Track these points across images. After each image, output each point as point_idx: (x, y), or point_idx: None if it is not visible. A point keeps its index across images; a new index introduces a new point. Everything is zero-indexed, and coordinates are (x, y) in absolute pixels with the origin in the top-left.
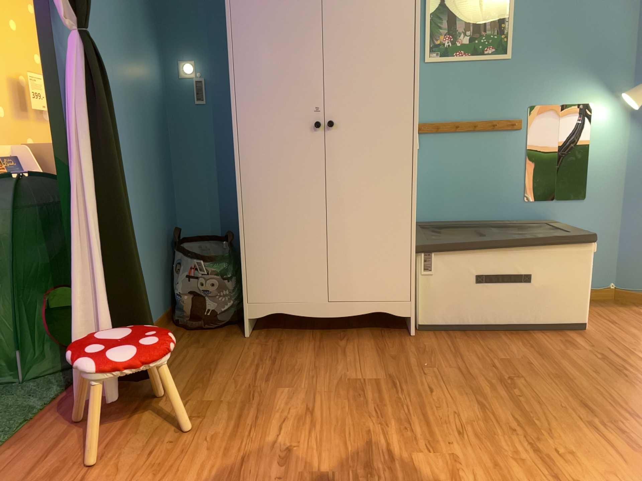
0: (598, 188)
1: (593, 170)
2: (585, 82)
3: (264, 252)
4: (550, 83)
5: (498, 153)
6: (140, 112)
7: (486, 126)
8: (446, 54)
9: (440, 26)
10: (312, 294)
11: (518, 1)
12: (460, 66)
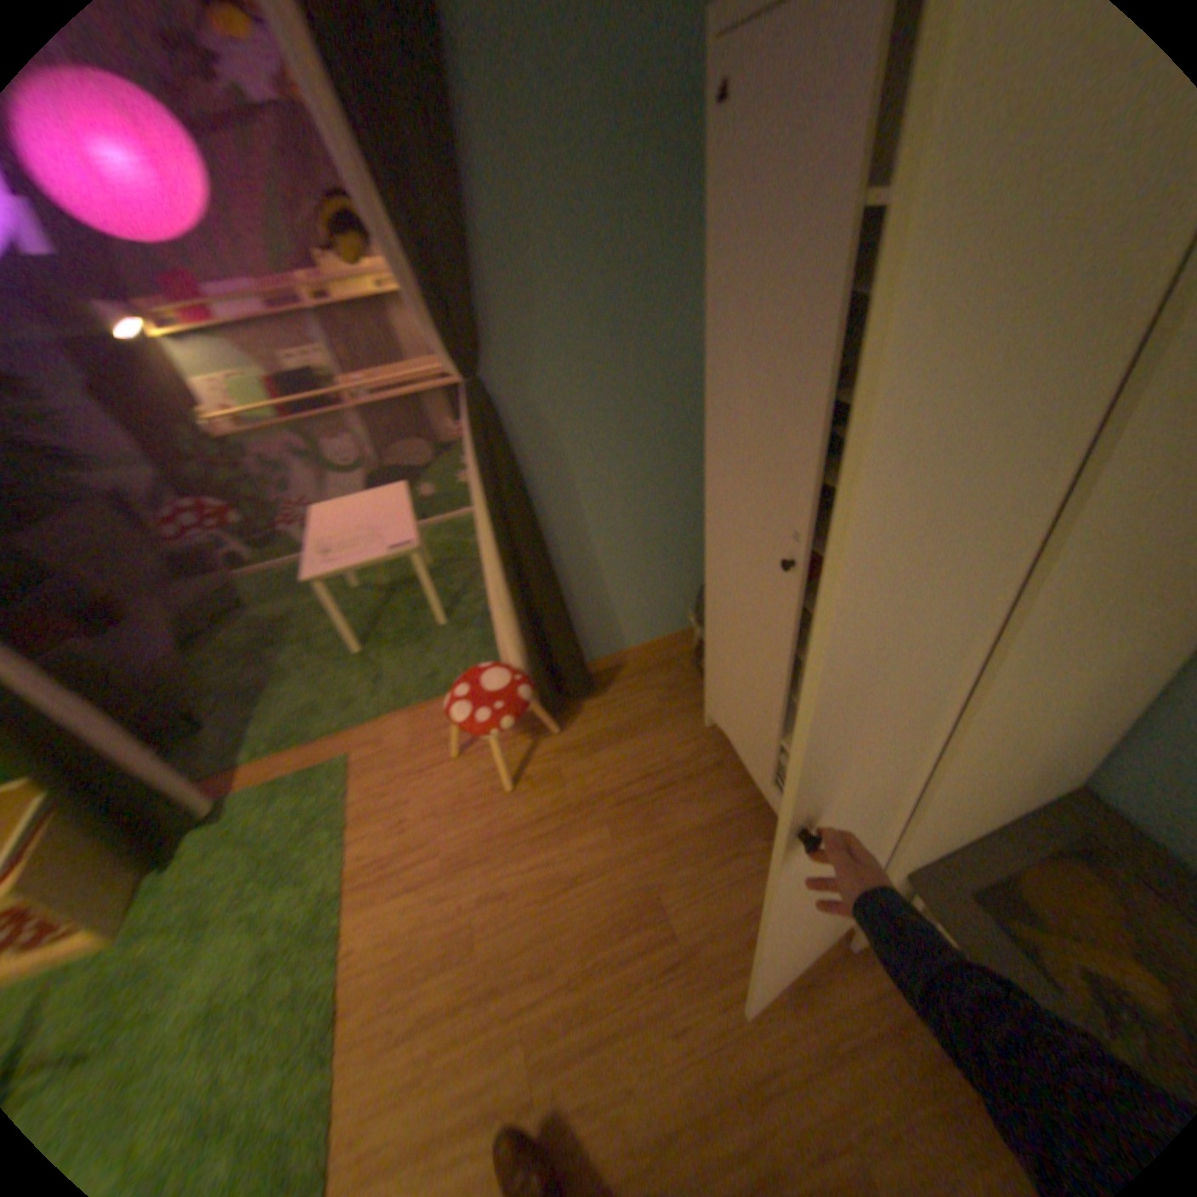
0: None
1: None
2: None
3: (725, 670)
4: None
5: None
6: (676, 400)
7: None
8: None
9: None
10: (759, 762)
11: None
12: None
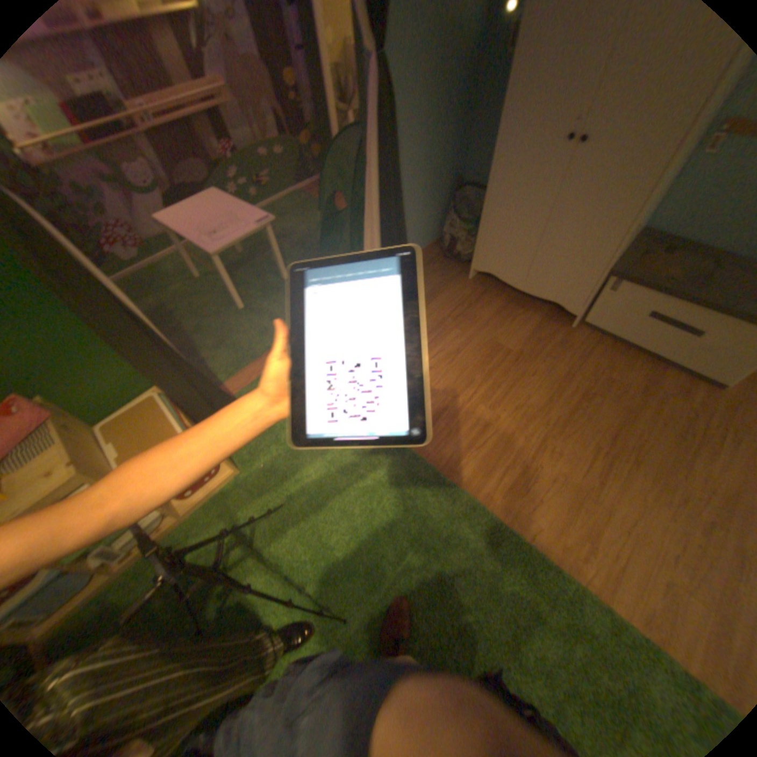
0: None
1: None
2: None
3: (494, 232)
4: None
5: None
6: (444, 79)
7: None
8: None
9: None
10: (516, 272)
11: None
12: None
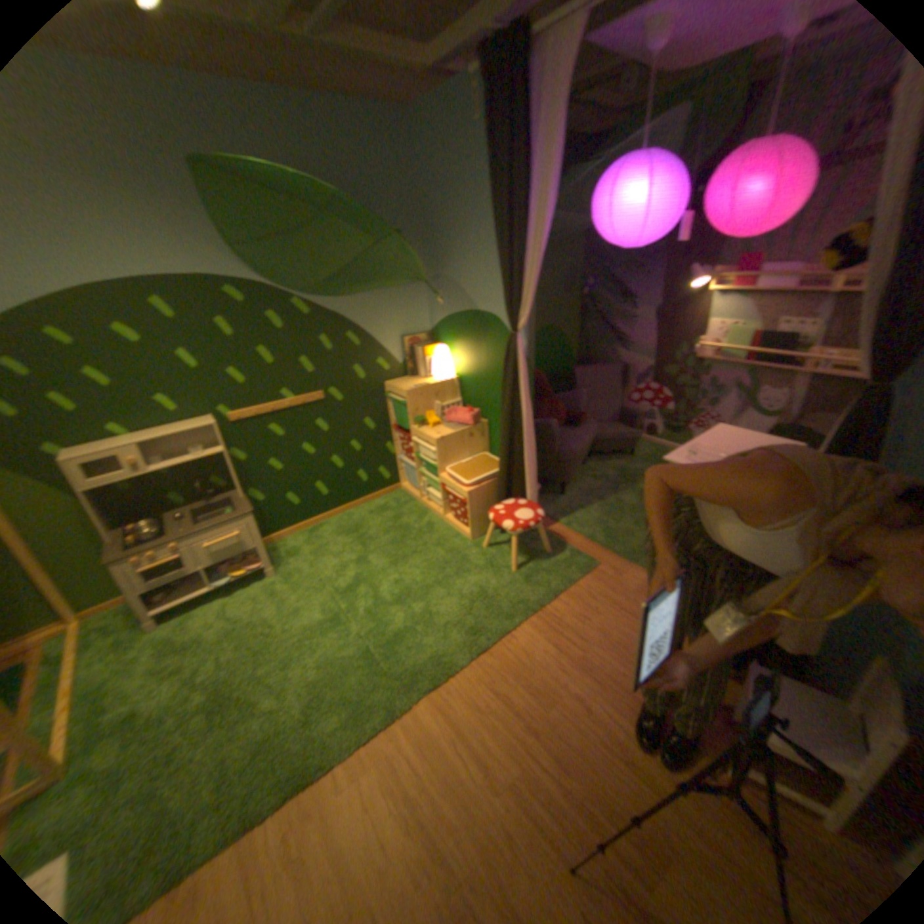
0: None
1: None
2: None
3: None
4: None
5: None
6: None
7: None
8: None
9: None
10: None
11: None
12: None
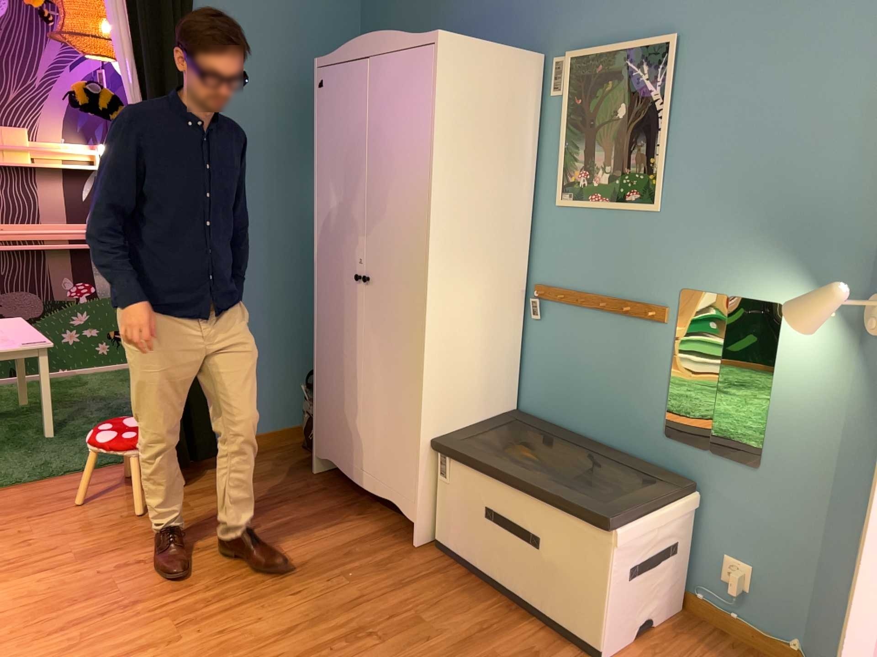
0: (784, 457)
1: (777, 422)
2: (774, 264)
3: (325, 396)
4: (715, 257)
5: (634, 351)
6: (292, 236)
7: (617, 307)
8: (580, 197)
9: (575, 157)
10: (350, 454)
11: (679, 123)
12: (596, 215)
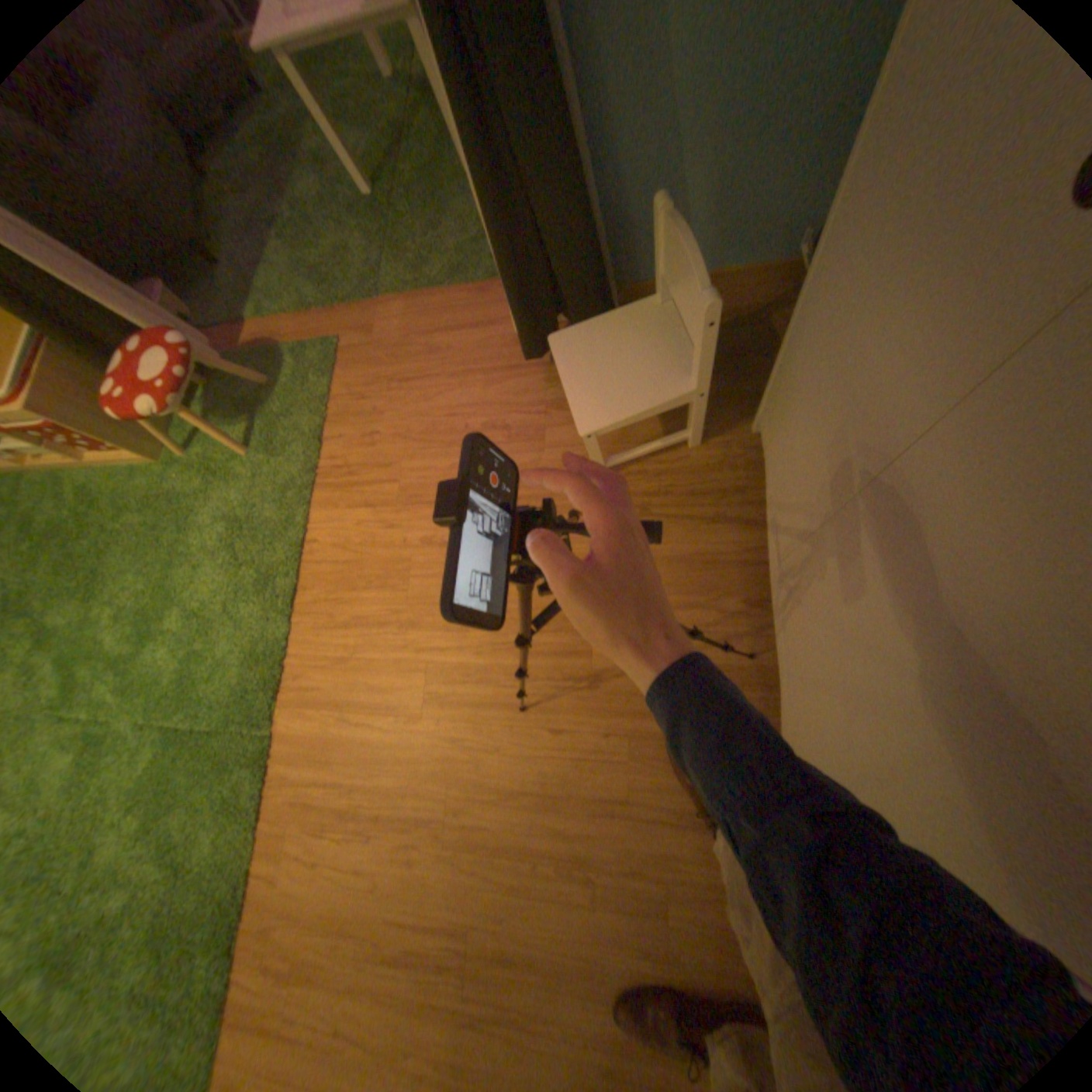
0: None
1: None
2: None
3: (795, 383)
4: None
5: None
6: None
7: None
8: None
9: None
10: (778, 531)
11: None
12: None
